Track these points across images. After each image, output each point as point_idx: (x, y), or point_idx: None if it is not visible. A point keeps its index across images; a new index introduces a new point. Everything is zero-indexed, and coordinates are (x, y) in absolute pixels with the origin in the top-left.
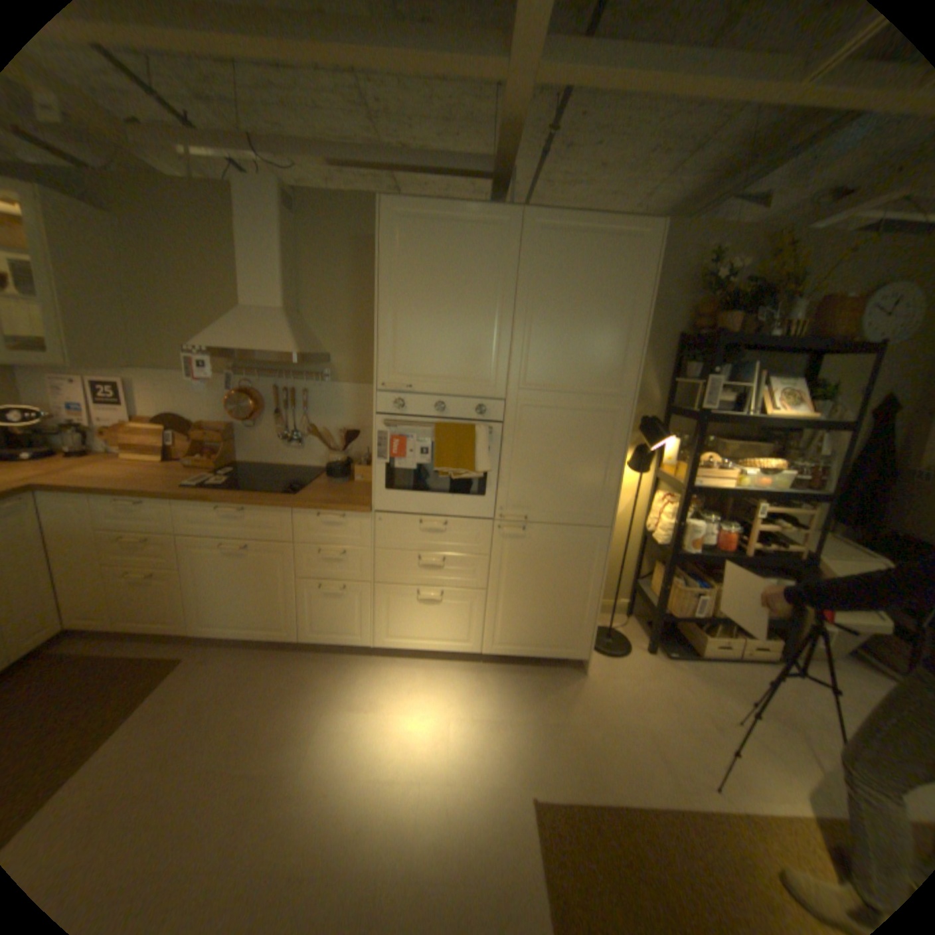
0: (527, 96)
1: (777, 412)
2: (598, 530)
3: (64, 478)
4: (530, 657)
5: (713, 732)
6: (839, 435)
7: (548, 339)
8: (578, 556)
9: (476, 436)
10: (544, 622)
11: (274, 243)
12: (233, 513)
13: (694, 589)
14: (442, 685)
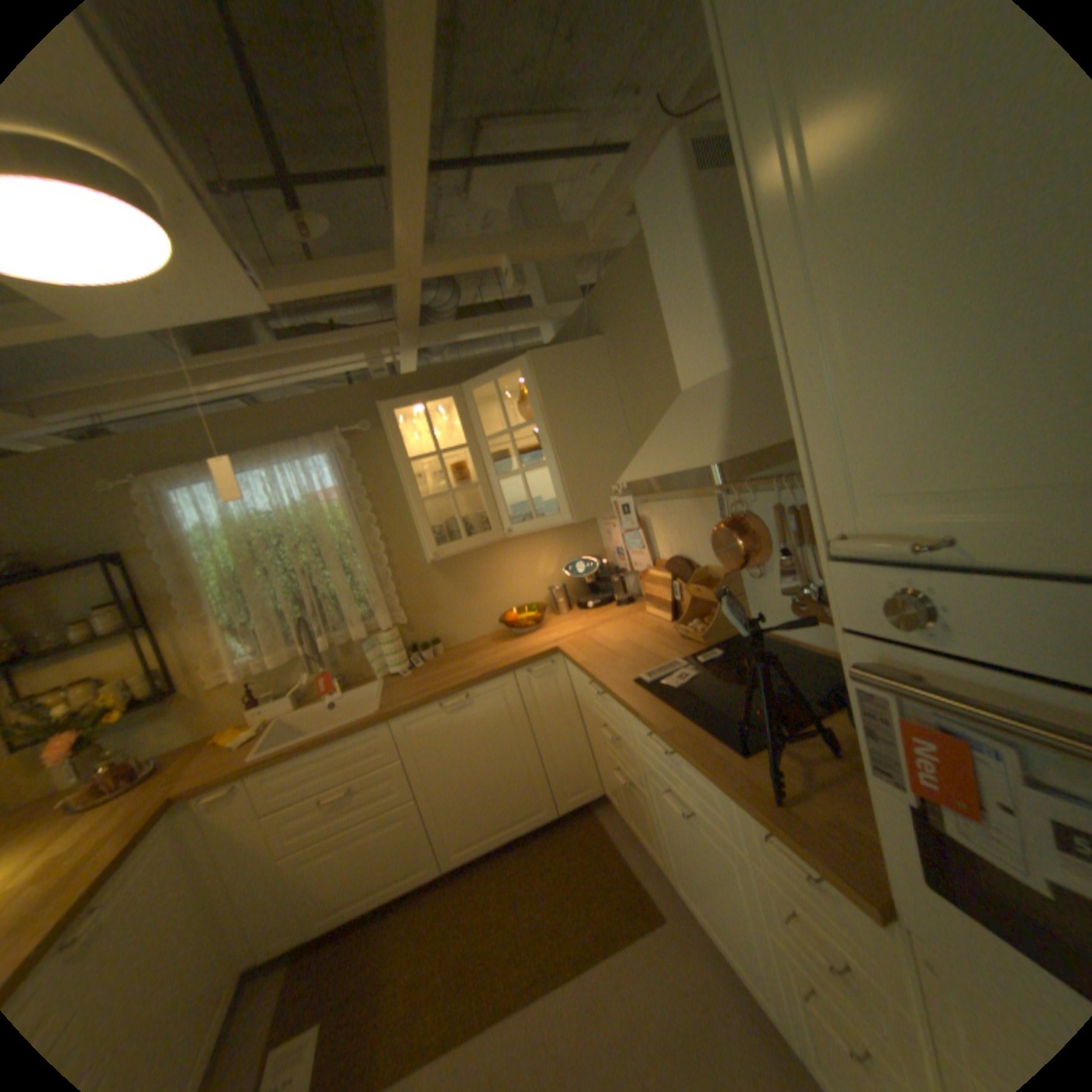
0: None
1: None
2: None
3: (583, 639)
4: None
5: None
6: None
7: None
8: None
9: None
10: None
11: (696, 253)
12: (667, 752)
13: None
14: None
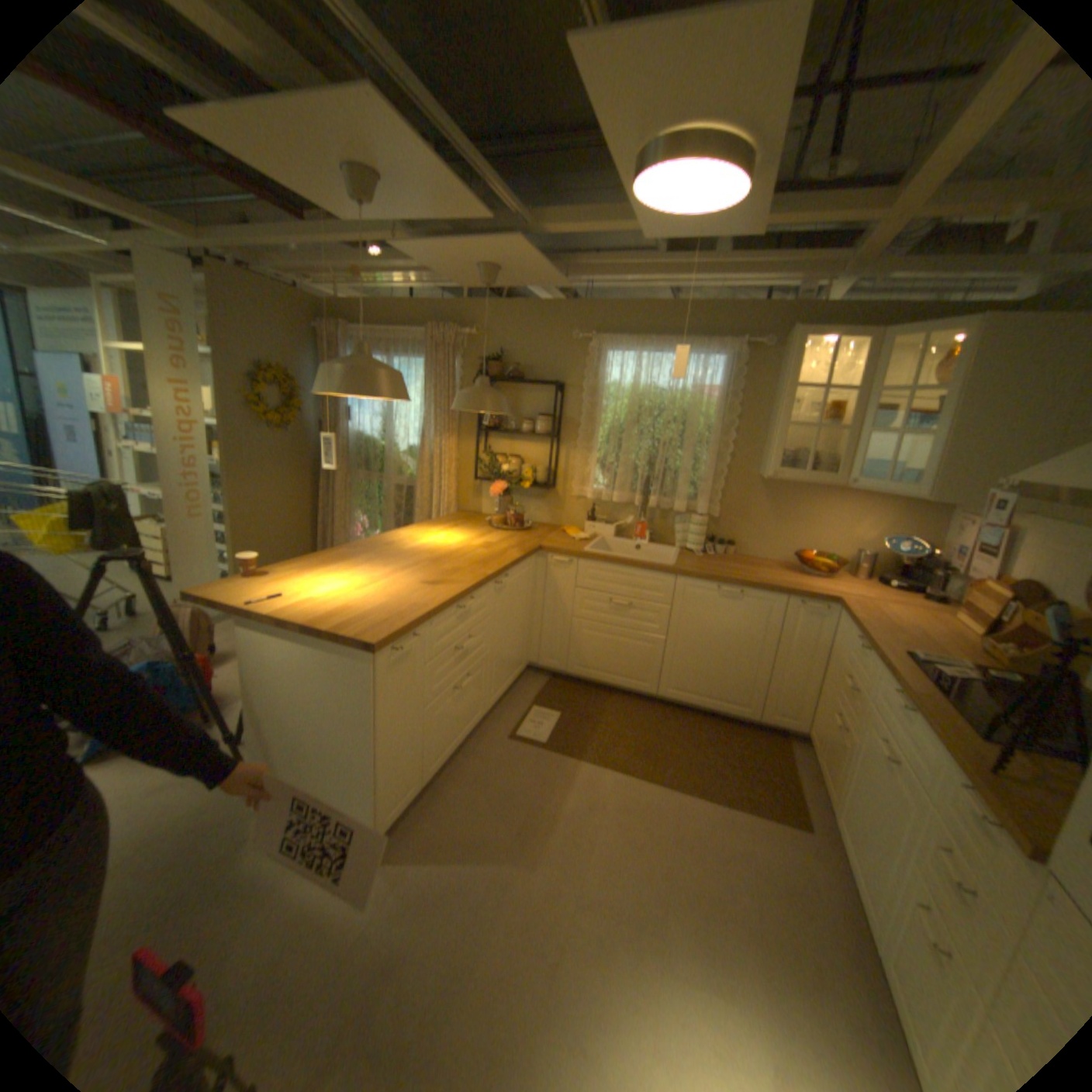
0: None
1: None
2: None
3: (871, 605)
4: None
5: None
6: None
7: None
8: None
9: None
10: None
11: None
12: (907, 709)
13: None
14: None
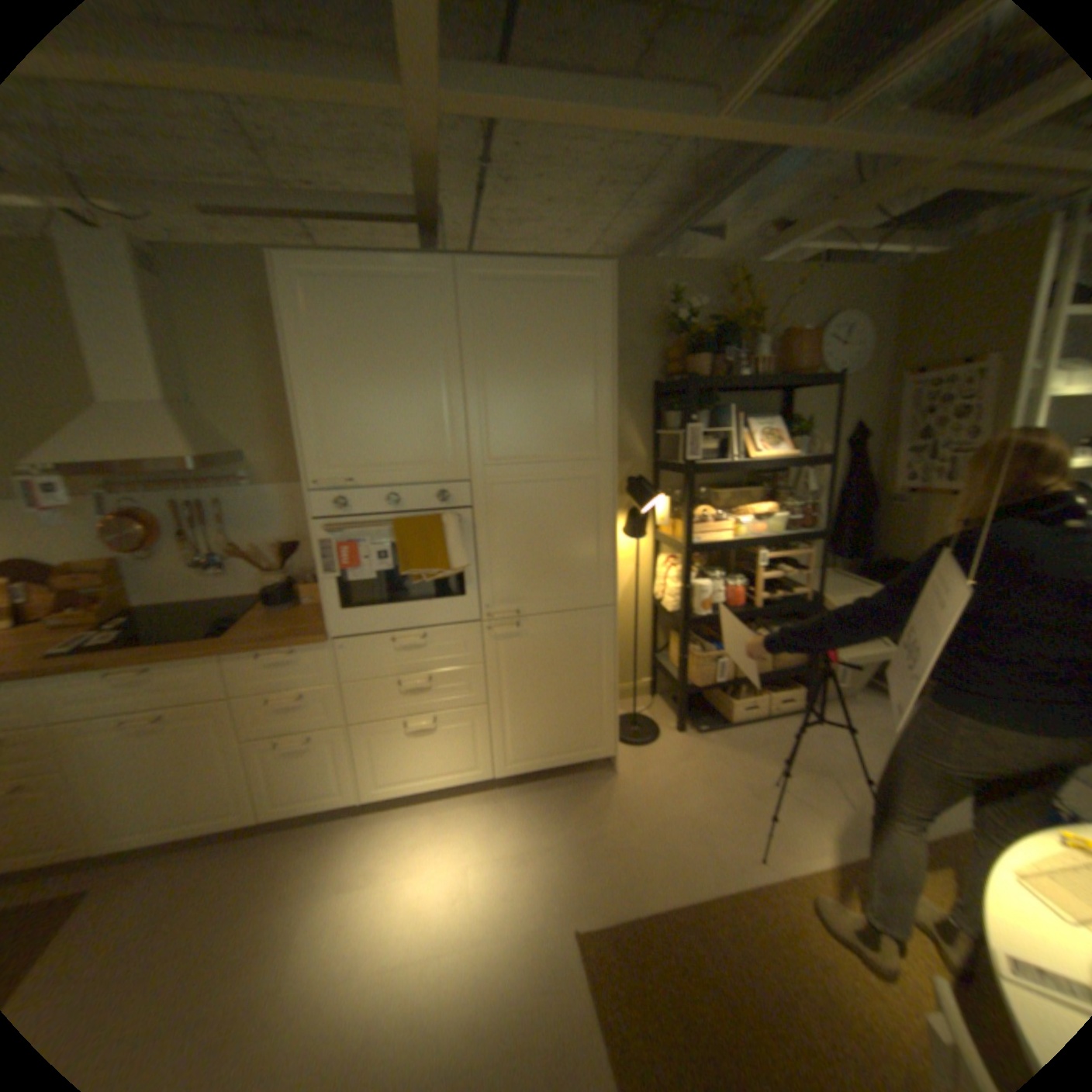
0: (434, 129)
1: (760, 455)
2: (601, 611)
3: None
4: (552, 769)
5: (751, 802)
6: (823, 469)
7: (509, 406)
8: (584, 644)
9: (444, 528)
10: (560, 726)
11: (139, 317)
12: (135, 678)
13: (713, 654)
14: (453, 829)
